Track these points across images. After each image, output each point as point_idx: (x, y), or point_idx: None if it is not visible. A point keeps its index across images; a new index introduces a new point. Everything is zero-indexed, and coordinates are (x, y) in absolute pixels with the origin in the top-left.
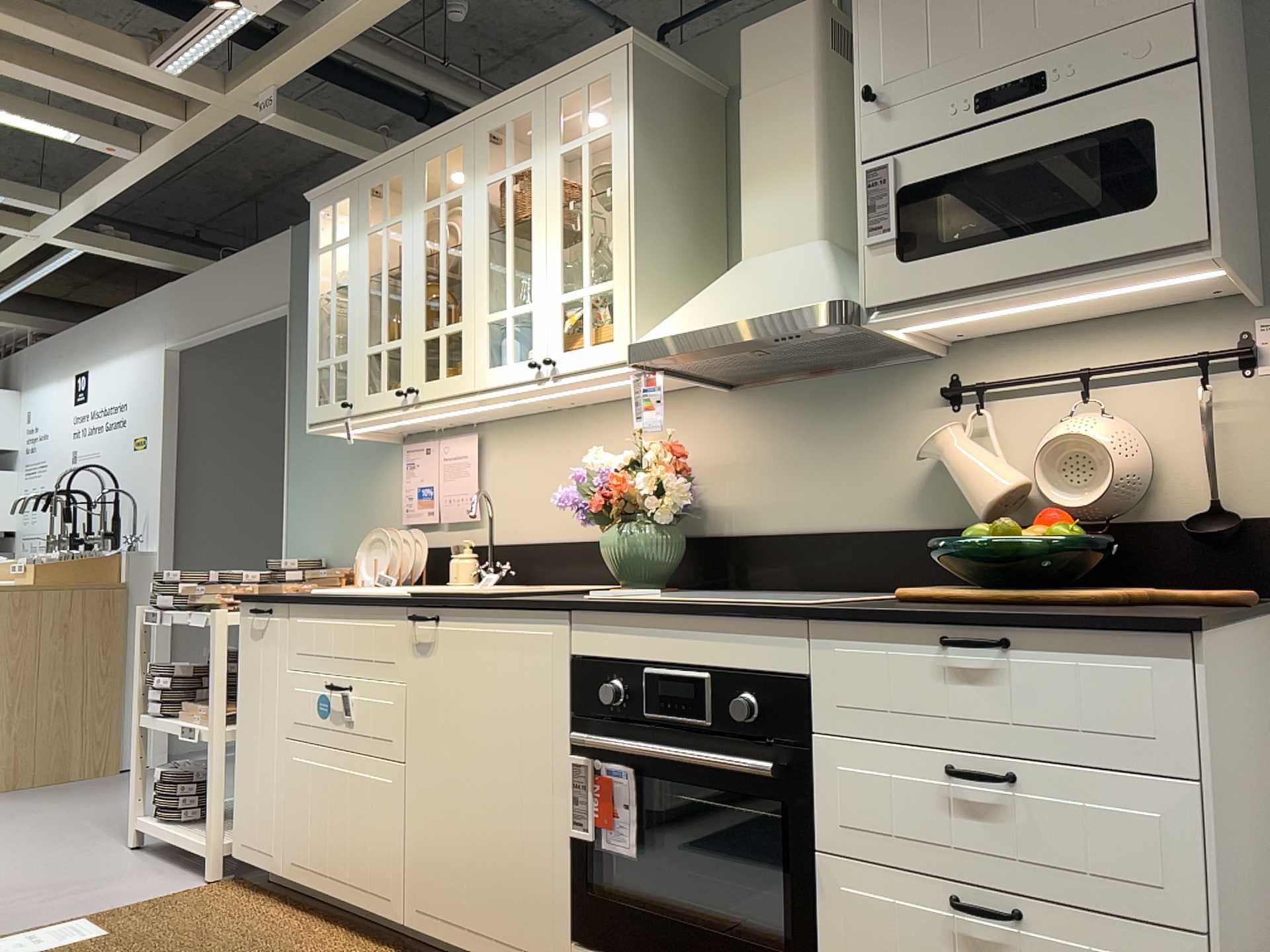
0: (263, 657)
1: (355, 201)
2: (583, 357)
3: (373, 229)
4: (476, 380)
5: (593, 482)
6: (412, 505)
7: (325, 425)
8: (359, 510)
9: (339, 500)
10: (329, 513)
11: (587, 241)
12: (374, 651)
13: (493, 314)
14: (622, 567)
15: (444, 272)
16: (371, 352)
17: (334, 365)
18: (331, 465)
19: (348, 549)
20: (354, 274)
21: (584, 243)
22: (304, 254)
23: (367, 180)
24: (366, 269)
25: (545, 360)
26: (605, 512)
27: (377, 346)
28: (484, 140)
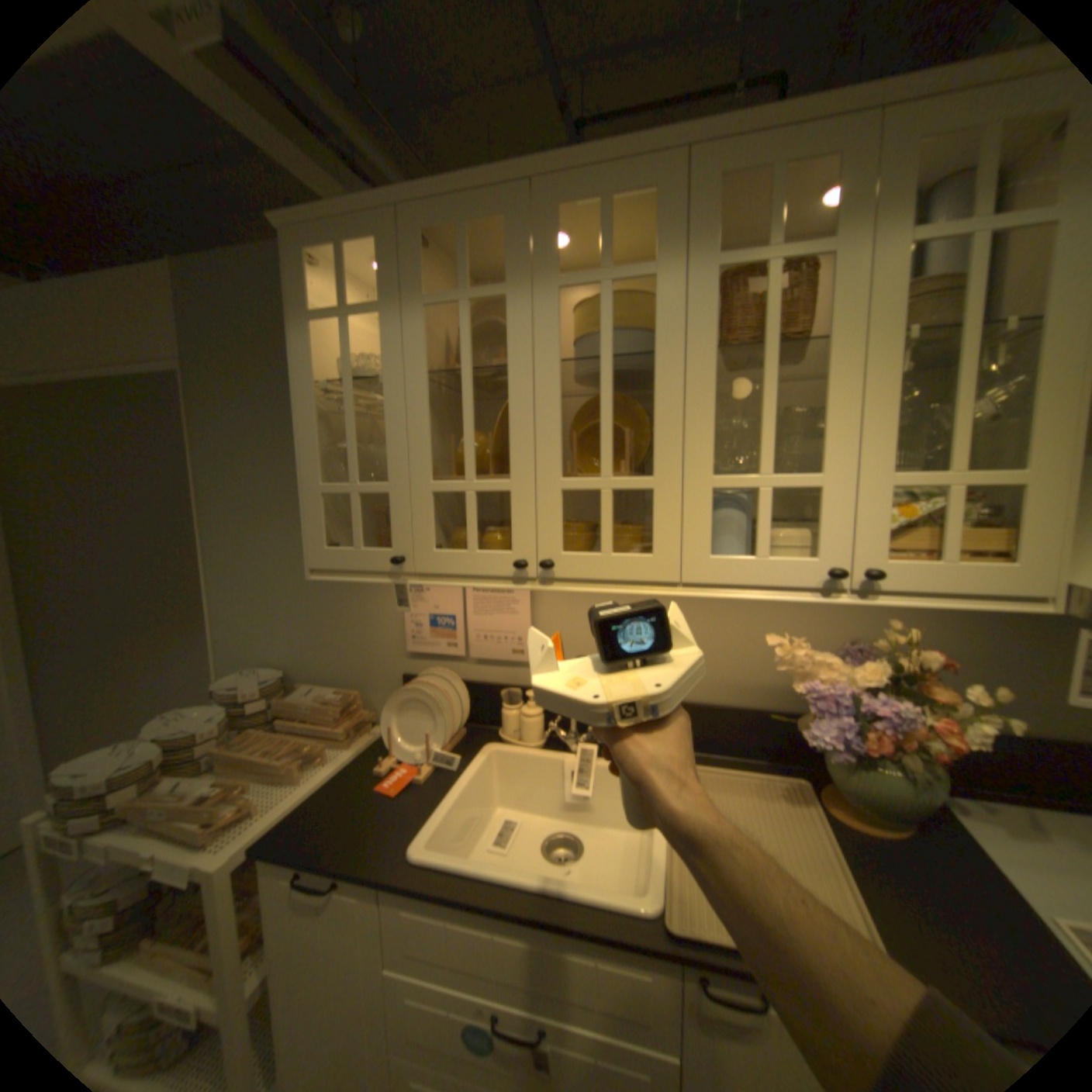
0: (321, 944)
1: (387, 241)
2: (943, 578)
3: (434, 295)
4: (689, 570)
5: (832, 699)
6: (424, 633)
7: (345, 575)
8: (330, 624)
9: (296, 608)
10: (281, 620)
11: (973, 399)
12: (600, 1002)
13: (730, 478)
14: (885, 807)
15: (611, 393)
16: (443, 489)
17: (359, 495)
18: (276, 566)
19: (316, 663)
20: (394, 362)
21: (965, 400)
22: (194, 296)
23: (415, 210)
24: (421, 359)
25: (880, 577)
26: (887, 755)
27: (457, 484)
28: (716, 181)
